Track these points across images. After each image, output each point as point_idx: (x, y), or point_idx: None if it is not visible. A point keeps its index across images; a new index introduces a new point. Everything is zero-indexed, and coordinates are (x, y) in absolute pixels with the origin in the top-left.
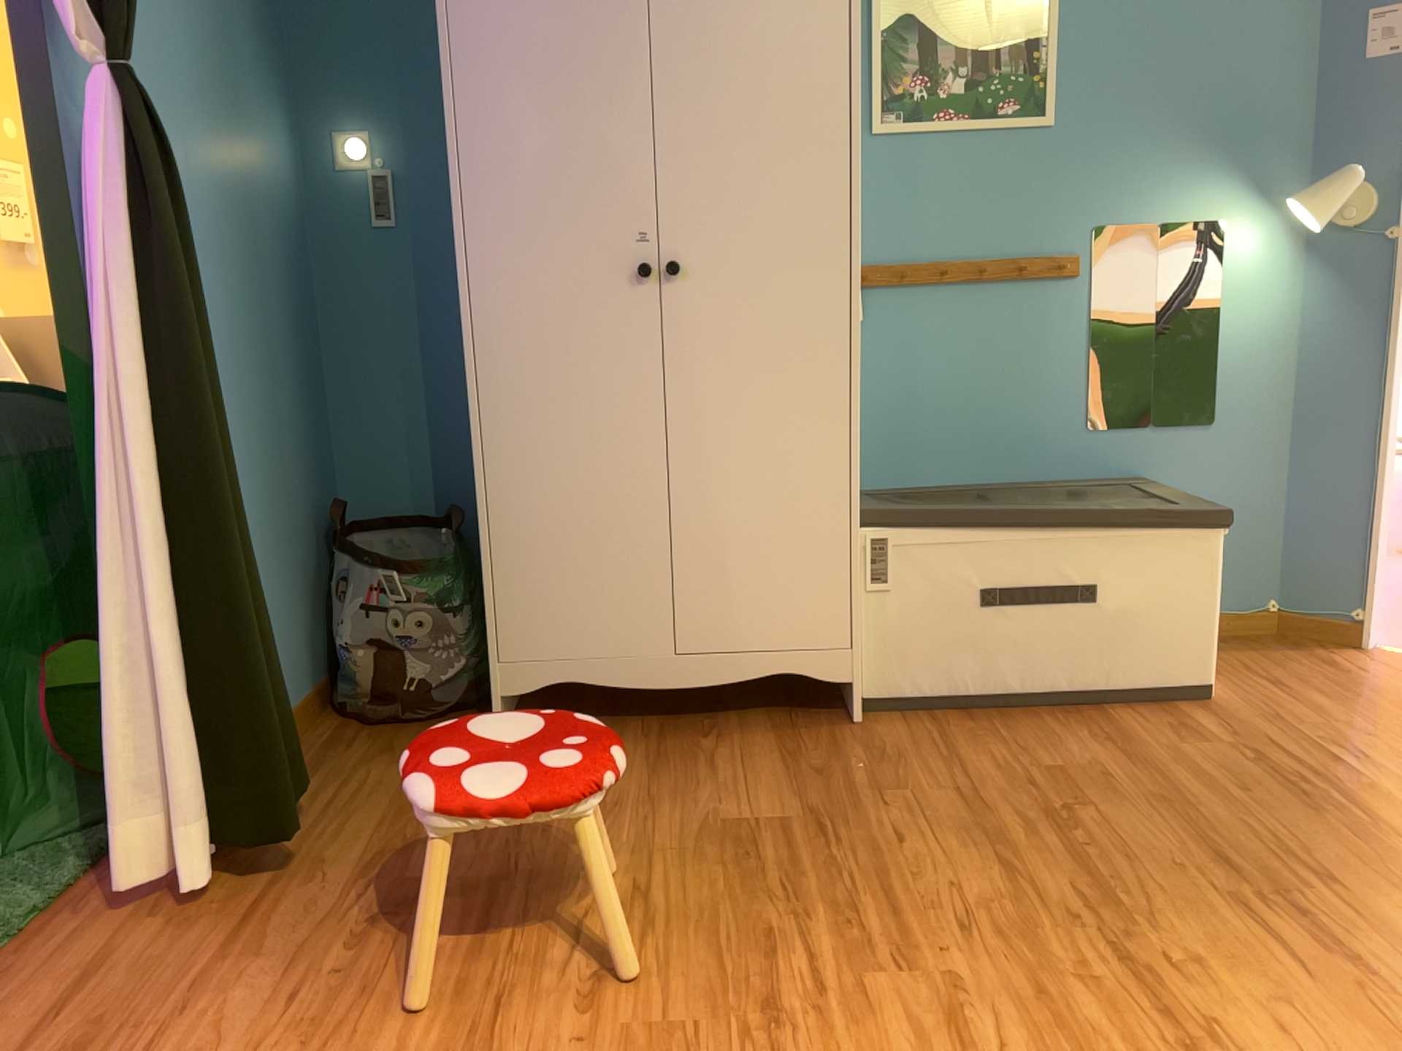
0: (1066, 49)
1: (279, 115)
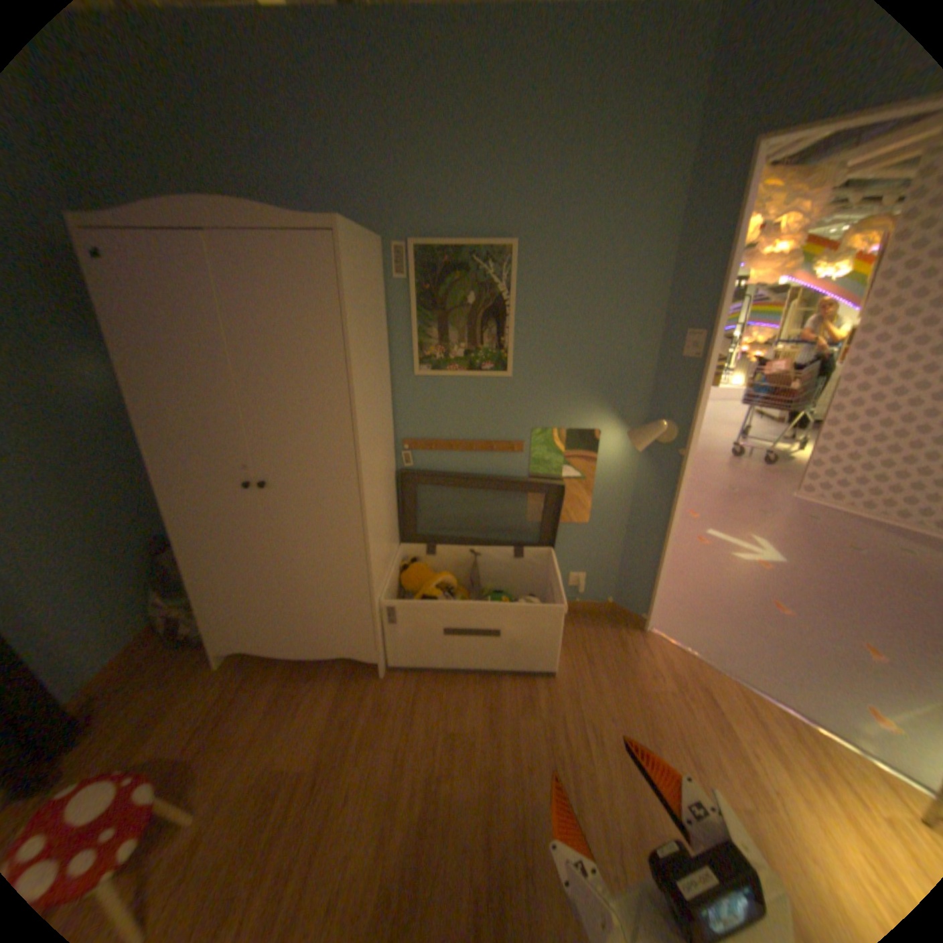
0: (520, 335)
1: (86, 358)
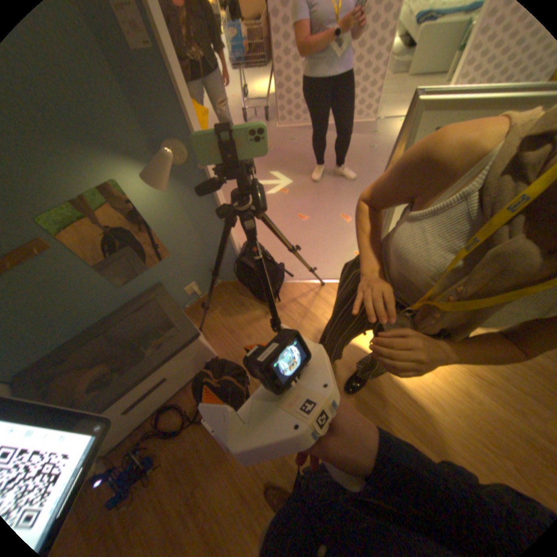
0: None
1: None
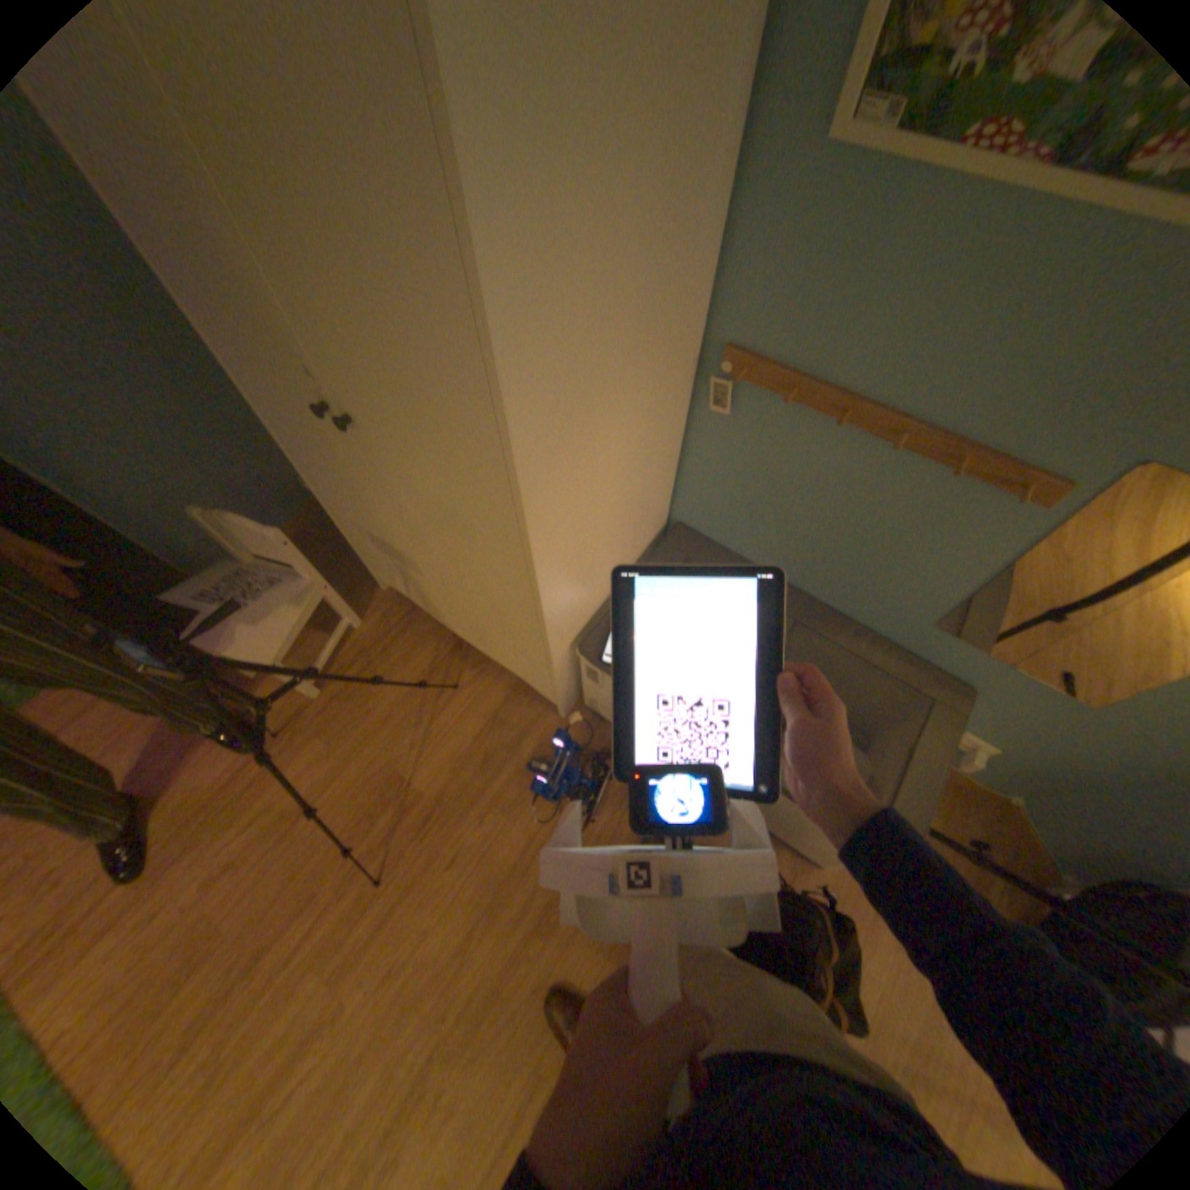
0: None
1: None
